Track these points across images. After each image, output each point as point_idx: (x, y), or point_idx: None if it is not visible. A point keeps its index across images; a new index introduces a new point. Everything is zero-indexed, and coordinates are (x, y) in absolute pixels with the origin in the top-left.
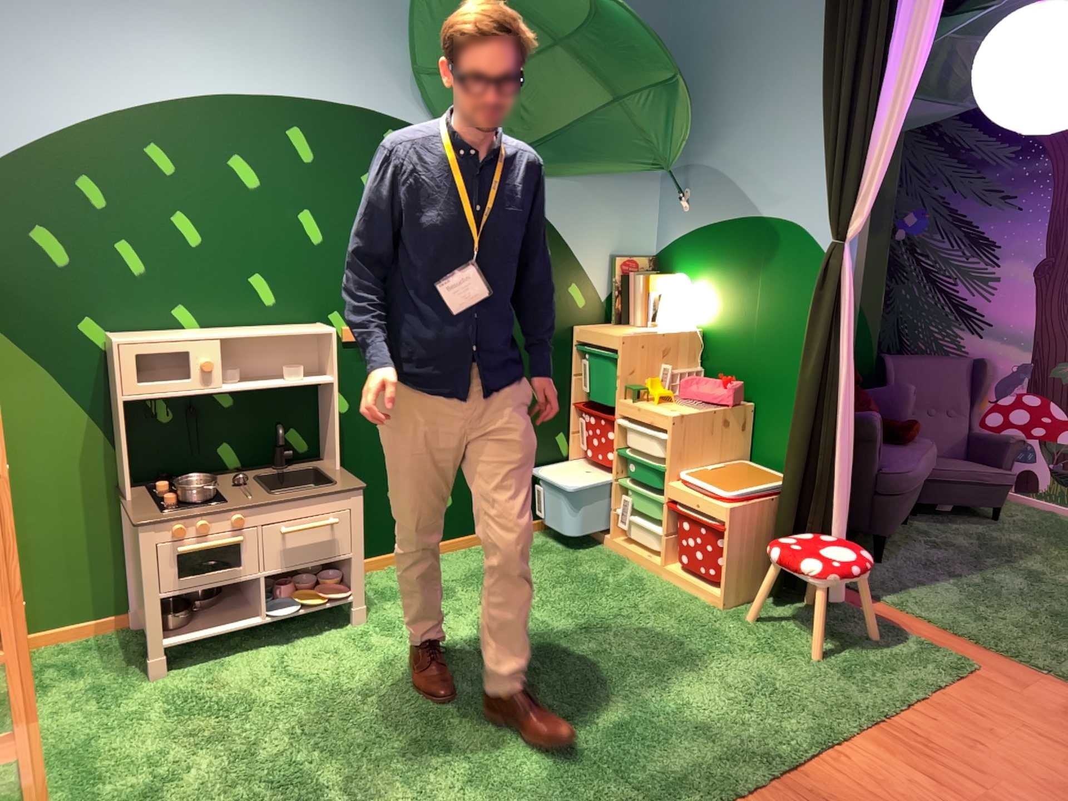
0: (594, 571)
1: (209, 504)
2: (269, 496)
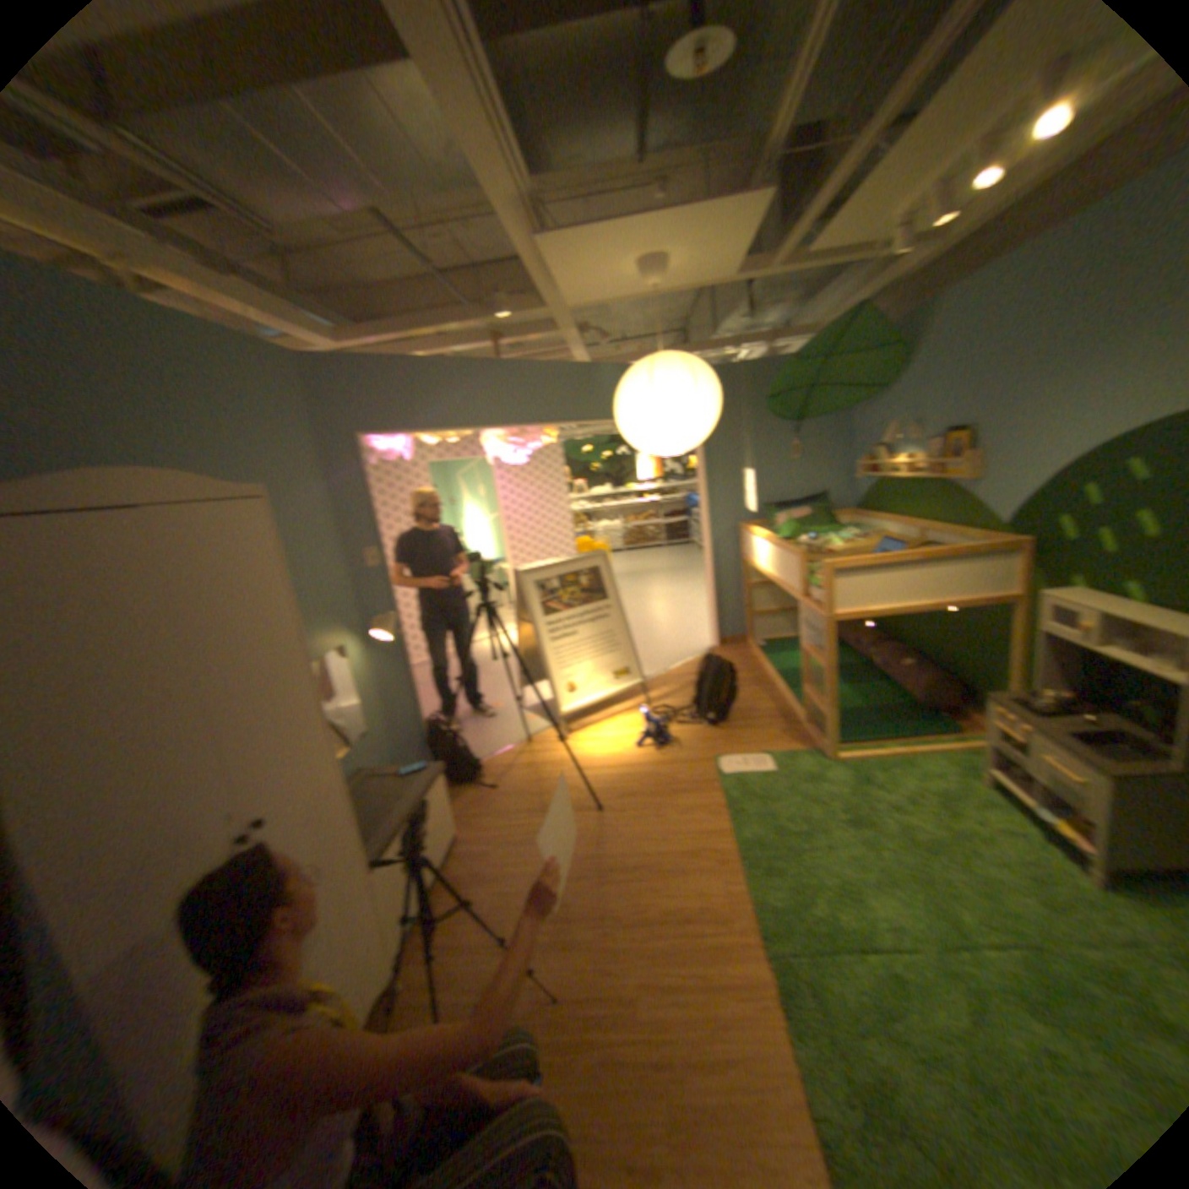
0: None
1: (1037, 715)
2: (1061, 734)
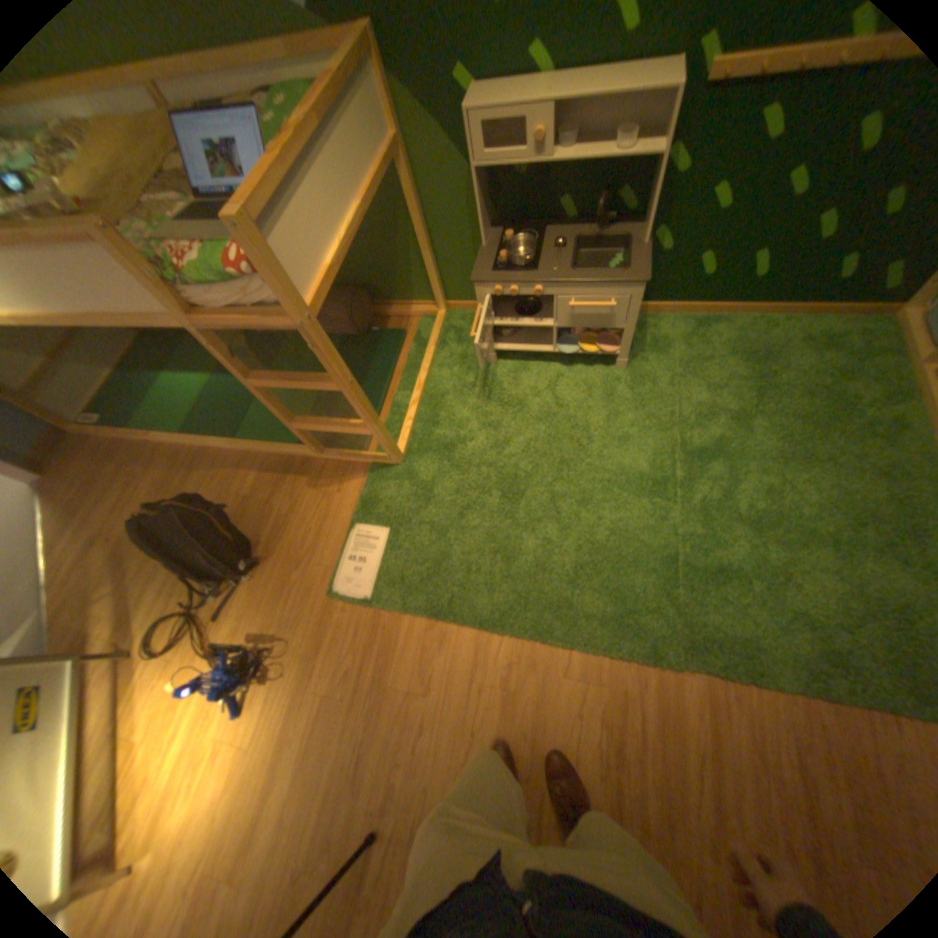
0: (861, 394)
1: (525, 270)
2: (567, 273)
